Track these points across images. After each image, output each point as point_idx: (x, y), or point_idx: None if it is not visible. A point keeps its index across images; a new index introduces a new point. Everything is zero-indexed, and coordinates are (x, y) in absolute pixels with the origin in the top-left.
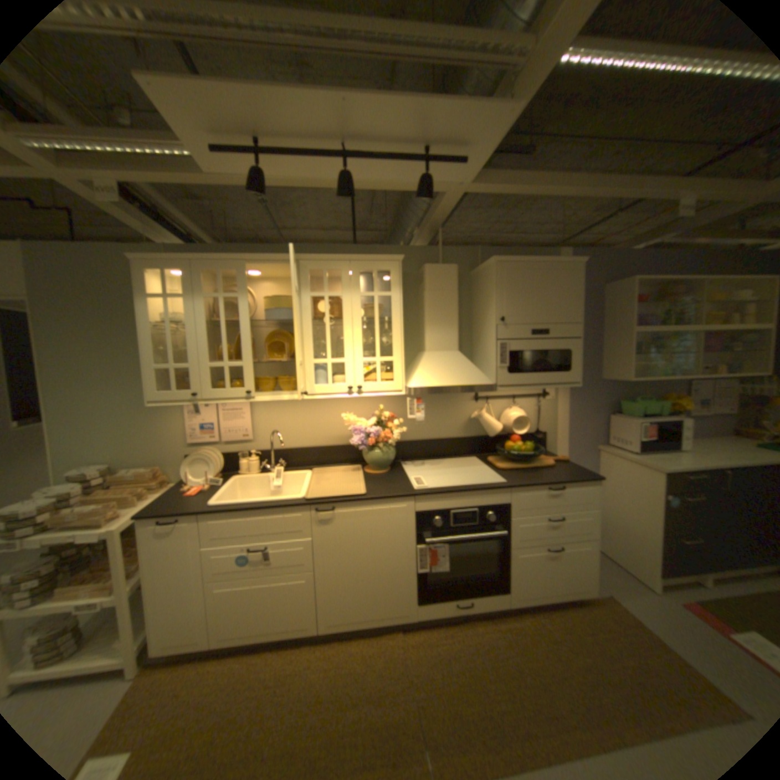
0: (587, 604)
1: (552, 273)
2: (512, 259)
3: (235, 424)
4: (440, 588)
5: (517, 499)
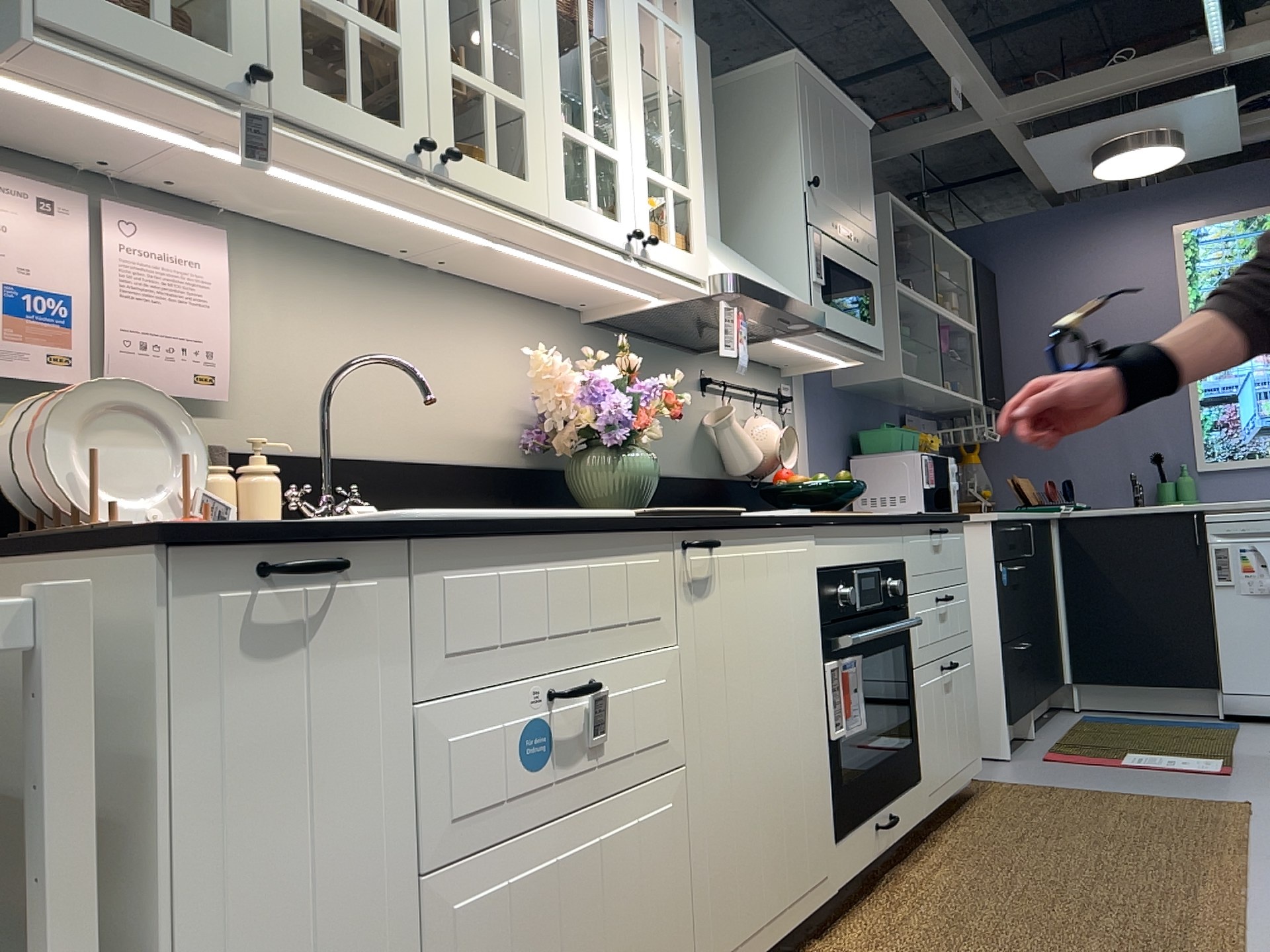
0: (966, 793)
1: (848, 129)
2: (813, 72)
3: (163, 320)
4: (857, 778)
5: (910, 548)
